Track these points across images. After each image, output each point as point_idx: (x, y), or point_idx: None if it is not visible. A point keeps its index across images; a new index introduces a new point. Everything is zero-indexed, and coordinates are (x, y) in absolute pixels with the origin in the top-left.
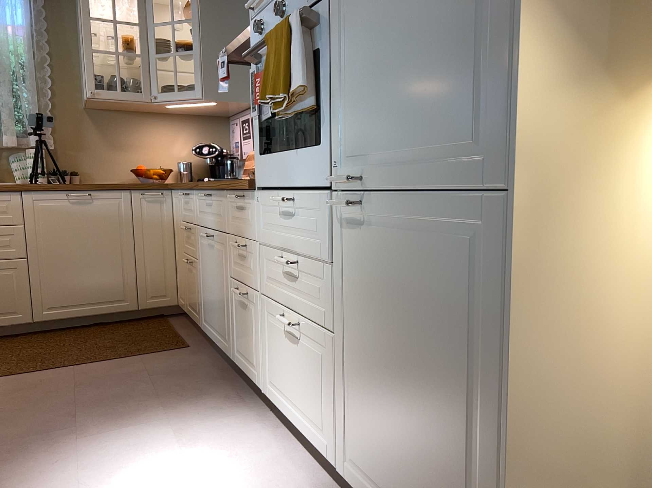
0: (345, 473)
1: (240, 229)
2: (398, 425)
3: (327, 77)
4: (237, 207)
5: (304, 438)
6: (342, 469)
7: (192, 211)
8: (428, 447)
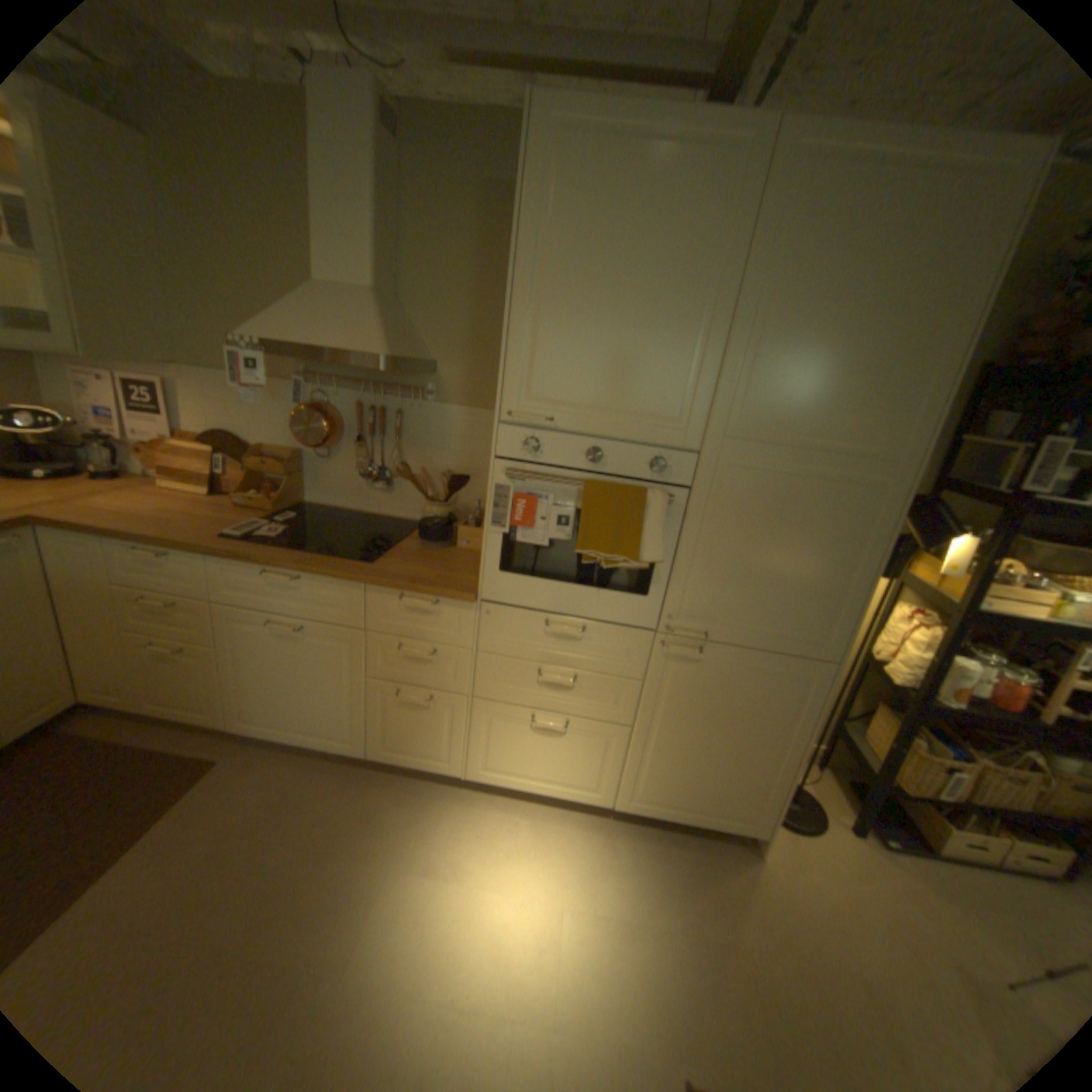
0: (623, 807)
1: (414, 632)
2: (701, 769)
3: (670, 552)
4: (412, 609)
5: (552, 797)
6: (617, 805)
7: (185, 583)
8: (730, 775)
